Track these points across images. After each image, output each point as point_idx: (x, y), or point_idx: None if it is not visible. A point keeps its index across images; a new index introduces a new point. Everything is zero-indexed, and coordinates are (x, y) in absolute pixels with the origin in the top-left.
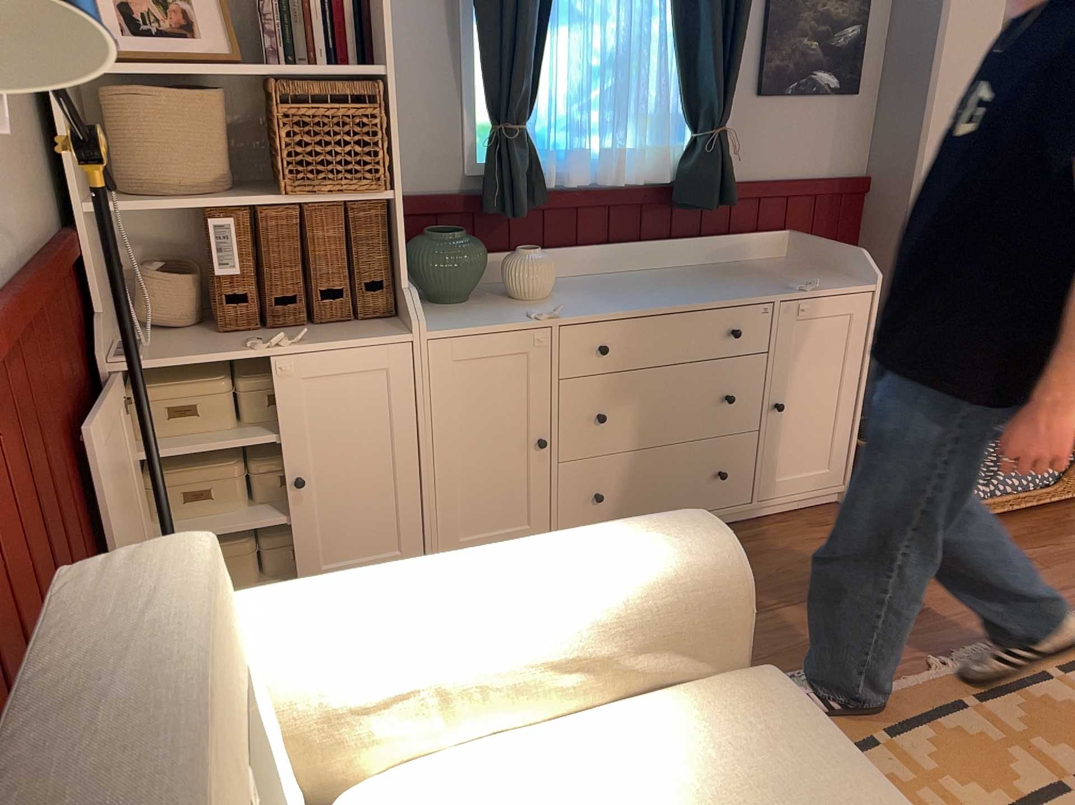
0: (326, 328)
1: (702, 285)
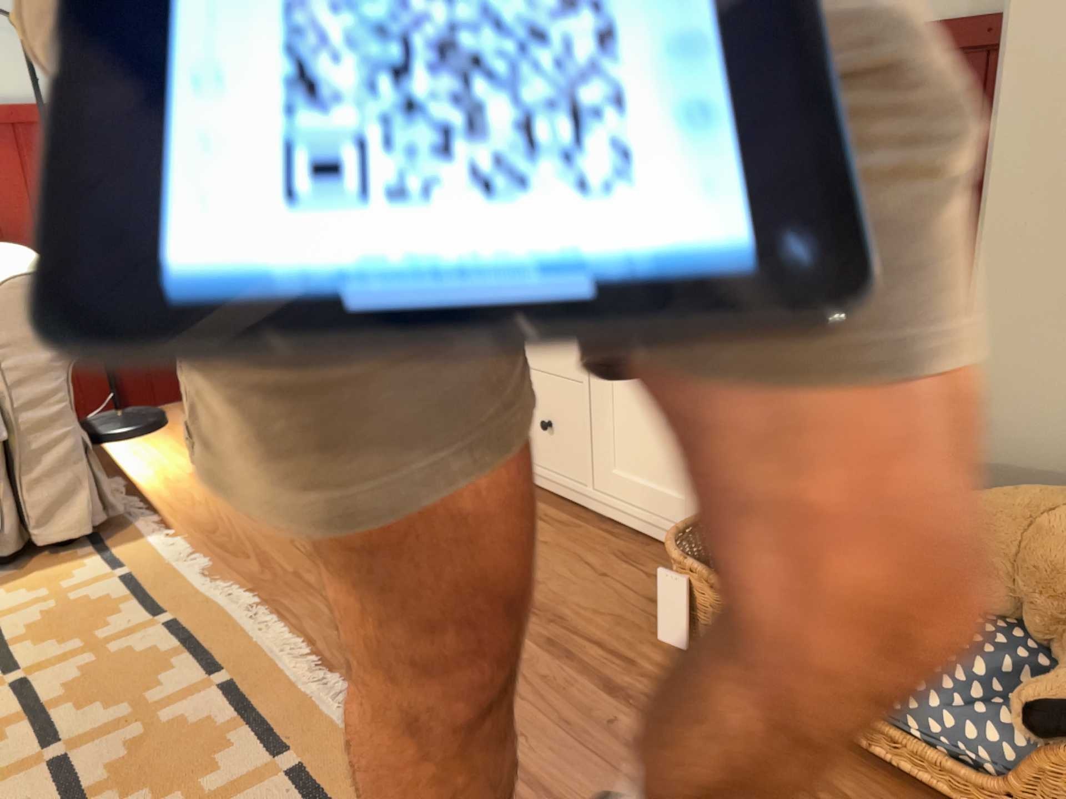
0: None
1: None
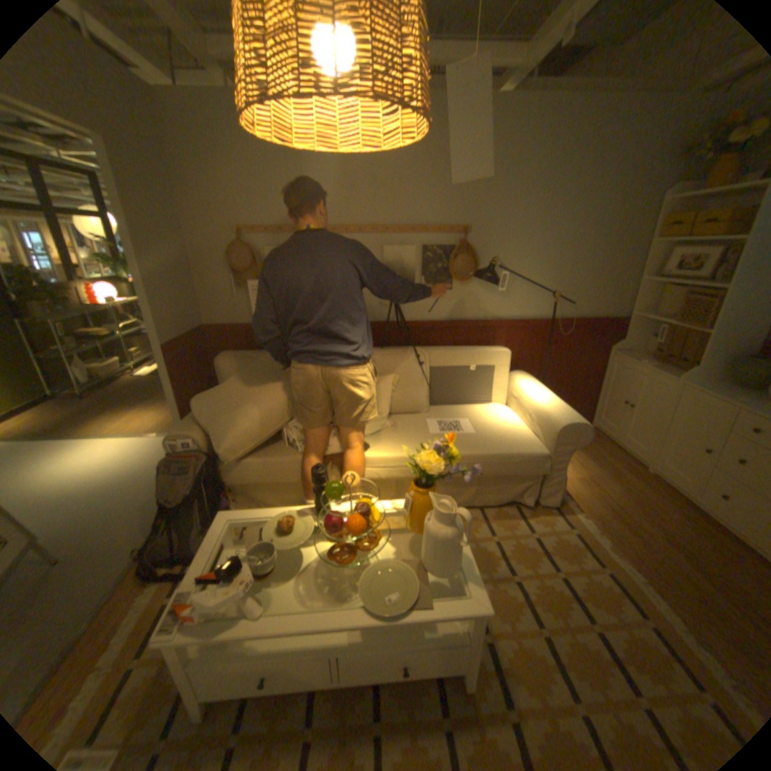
0: (674, 369)
1: None
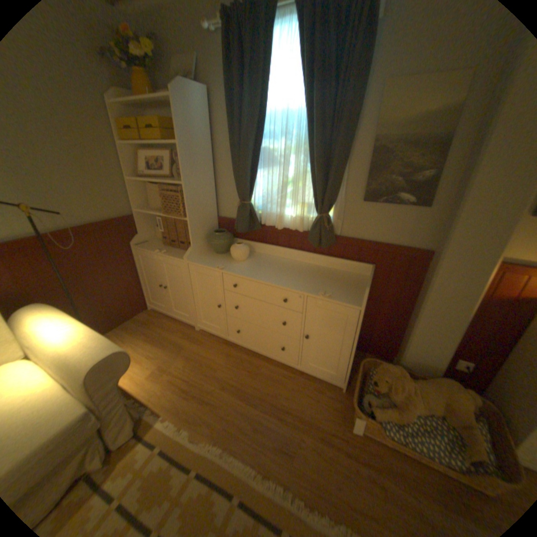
0: (179, 251)
1: (294, 276)
